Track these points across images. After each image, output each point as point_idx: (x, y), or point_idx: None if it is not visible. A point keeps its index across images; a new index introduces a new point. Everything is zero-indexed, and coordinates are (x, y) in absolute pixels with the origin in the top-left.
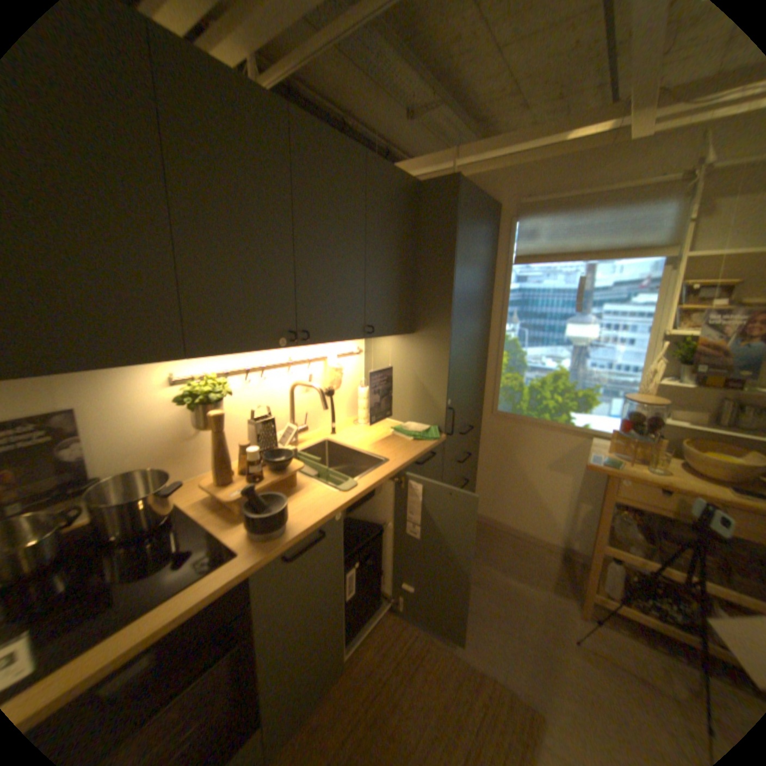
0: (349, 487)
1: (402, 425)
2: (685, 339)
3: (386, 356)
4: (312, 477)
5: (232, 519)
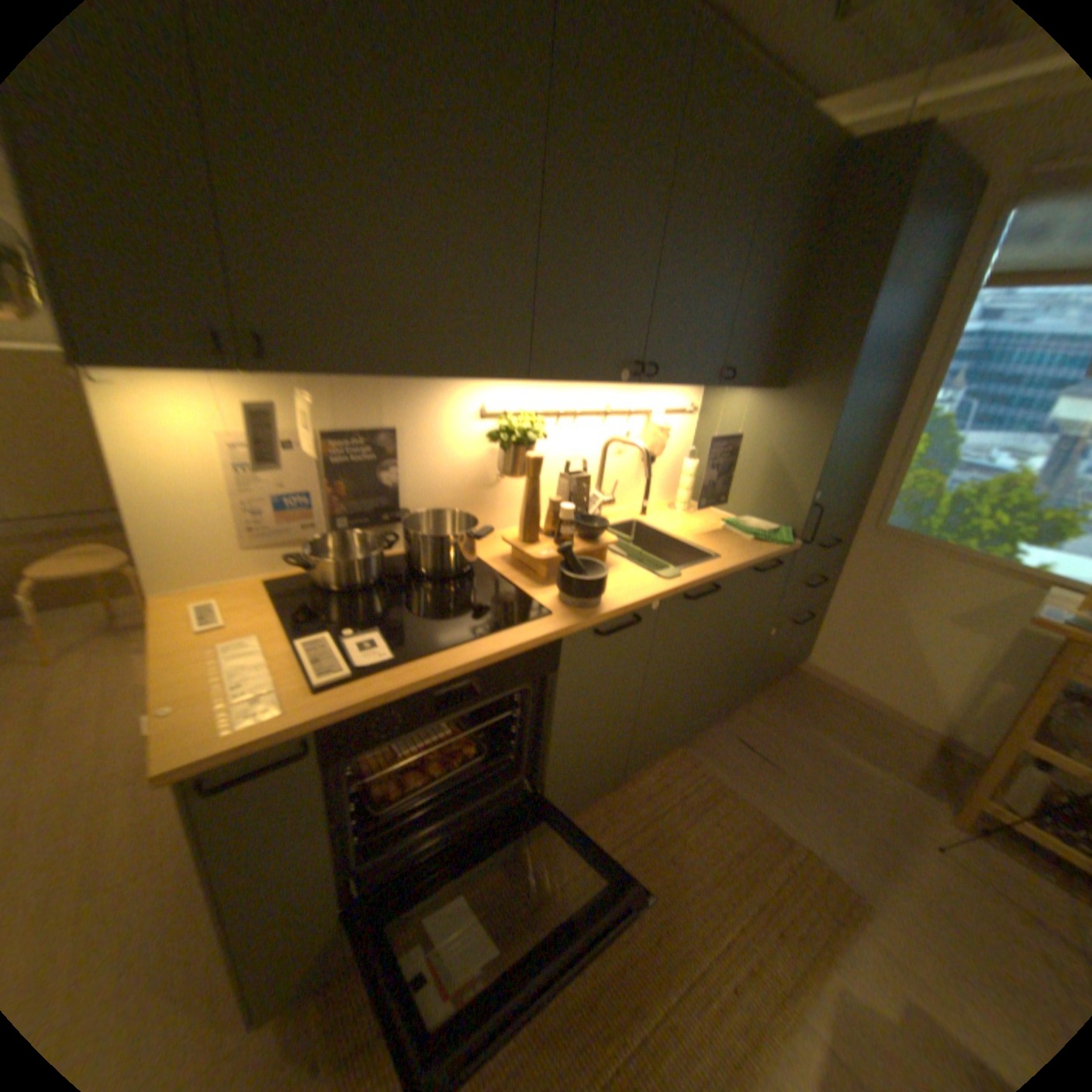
0: (671, 574)
1: (738, 519)
2: None
3: (732, 419)
4: (622, 555)
5: (539, 578)
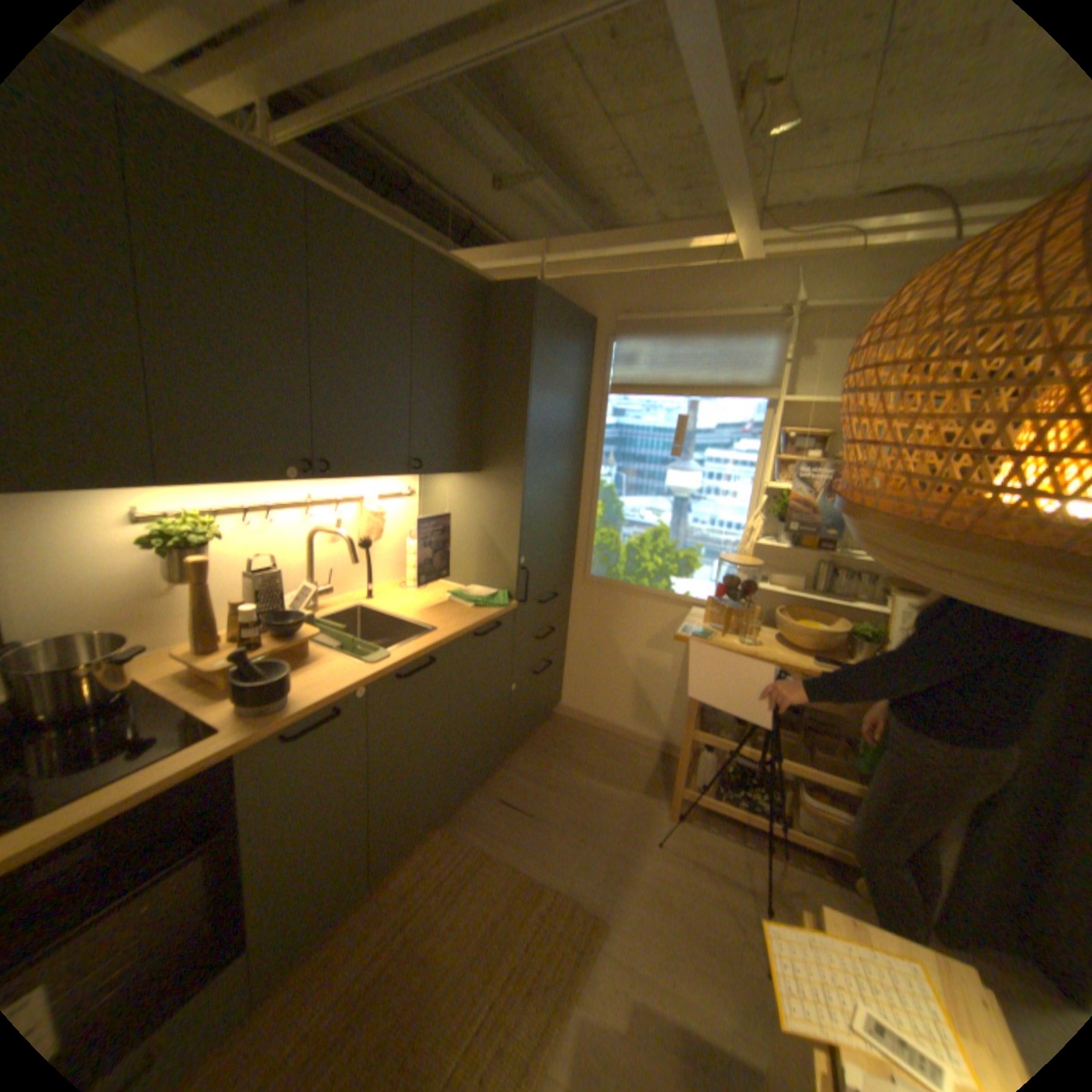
0: (380, 657)
1: (463, 589)
2: (784, 494)
3: (446, 500)
4: (332, 646)
5: (217, 693)
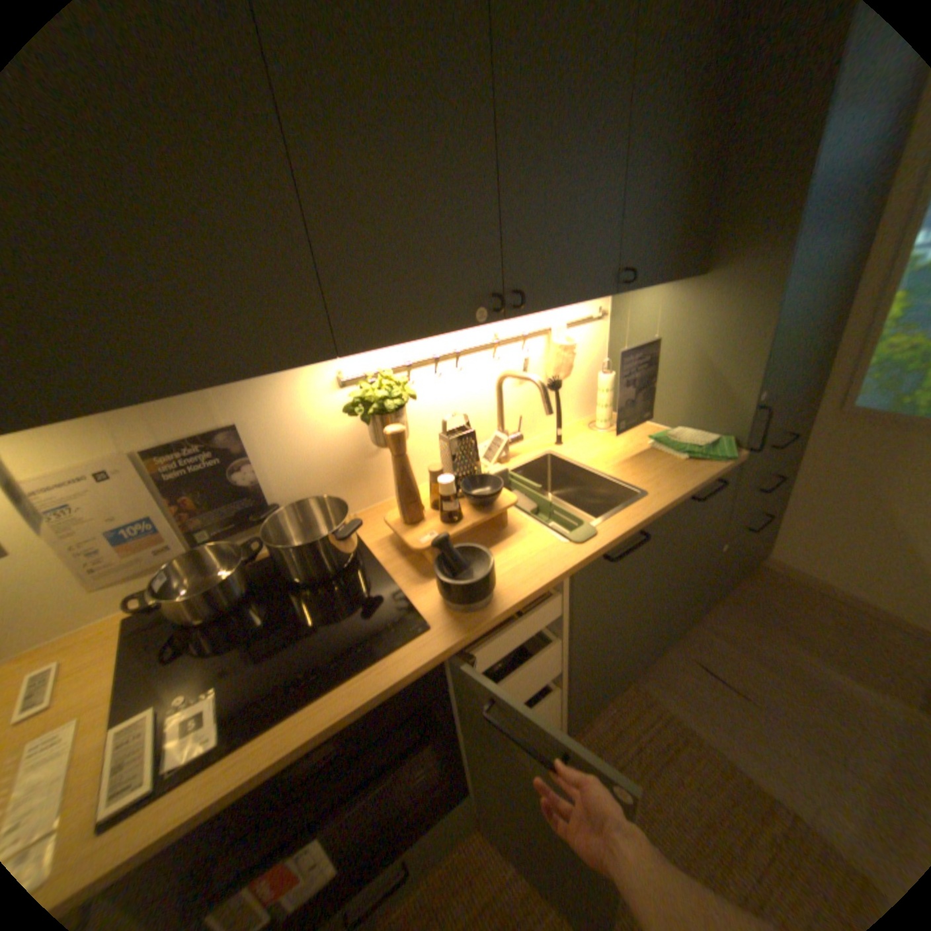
0: (586, 535)
1: (669, 432)
2: None
3: (648, 319)
4: (529, 512)
5: (425, 568)
